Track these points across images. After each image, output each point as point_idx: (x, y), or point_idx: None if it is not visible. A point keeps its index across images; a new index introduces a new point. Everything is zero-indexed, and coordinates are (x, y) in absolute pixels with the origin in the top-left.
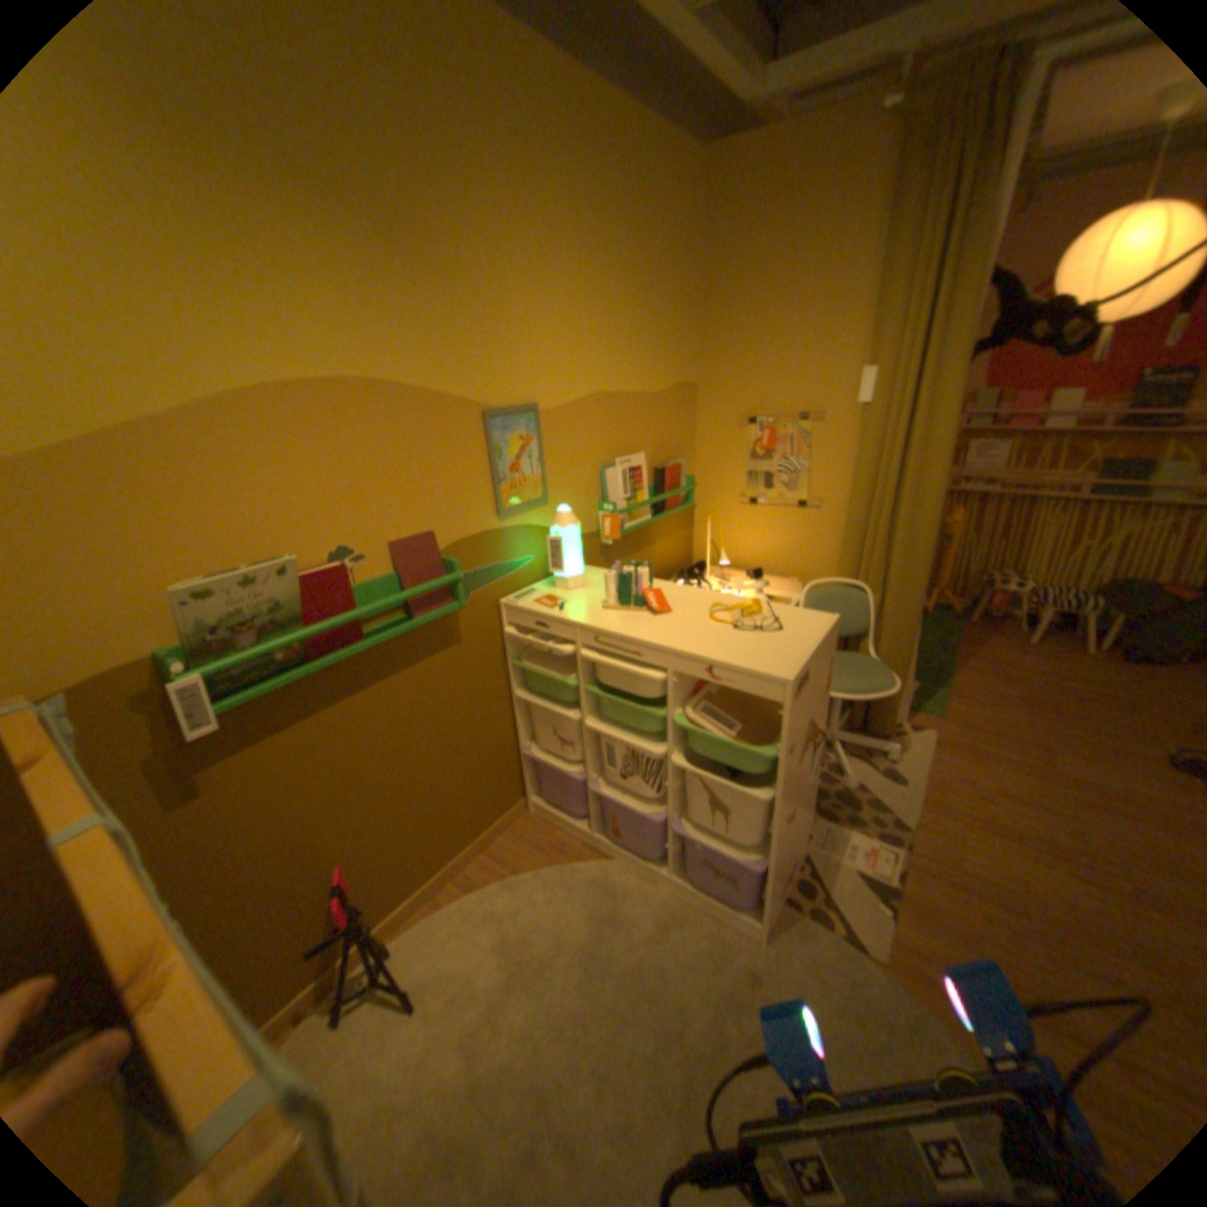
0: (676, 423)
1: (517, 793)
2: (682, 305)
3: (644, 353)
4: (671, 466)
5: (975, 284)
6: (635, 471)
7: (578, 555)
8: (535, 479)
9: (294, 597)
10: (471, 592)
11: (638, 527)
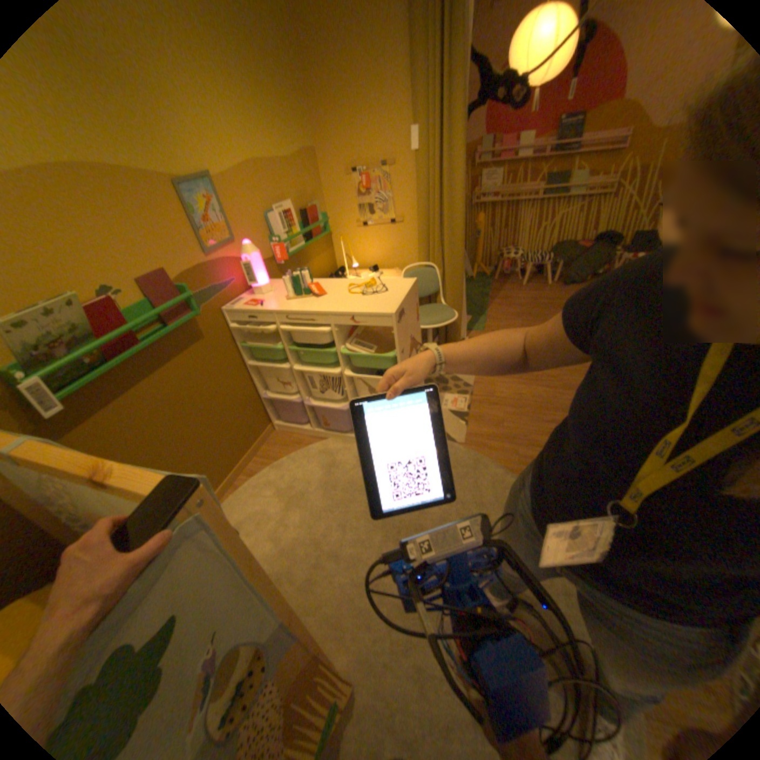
0: (307, 178)
1: (265, 422)
2: (291, 89)
3: (273, 128)
4: (310, 207)
5: (461, 66)
6: (287, 213)
7: (264, 272)
8: (221, 226)
9: (82, 320)
10: (201, 305)
11: (298, 250)
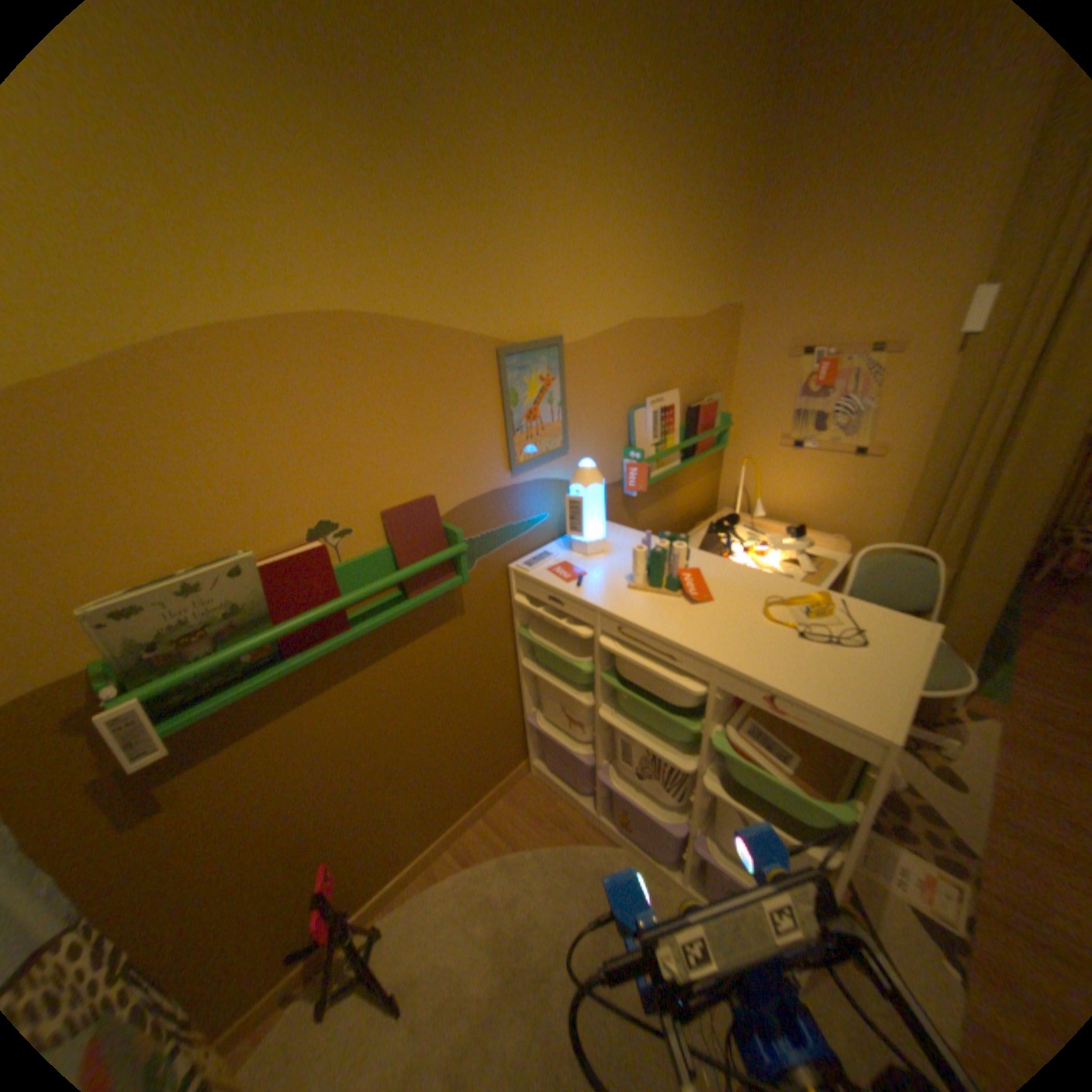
0: (717, 353)
1: (520, 756)
2: (738, 208)
3: (690, 270)
4: (708, 404)
5: None
6: (668, 411)
7: (601, 517)
8: (555, 426)
9: (255, 596)
10: (478, 558)
11: (667, 474)
